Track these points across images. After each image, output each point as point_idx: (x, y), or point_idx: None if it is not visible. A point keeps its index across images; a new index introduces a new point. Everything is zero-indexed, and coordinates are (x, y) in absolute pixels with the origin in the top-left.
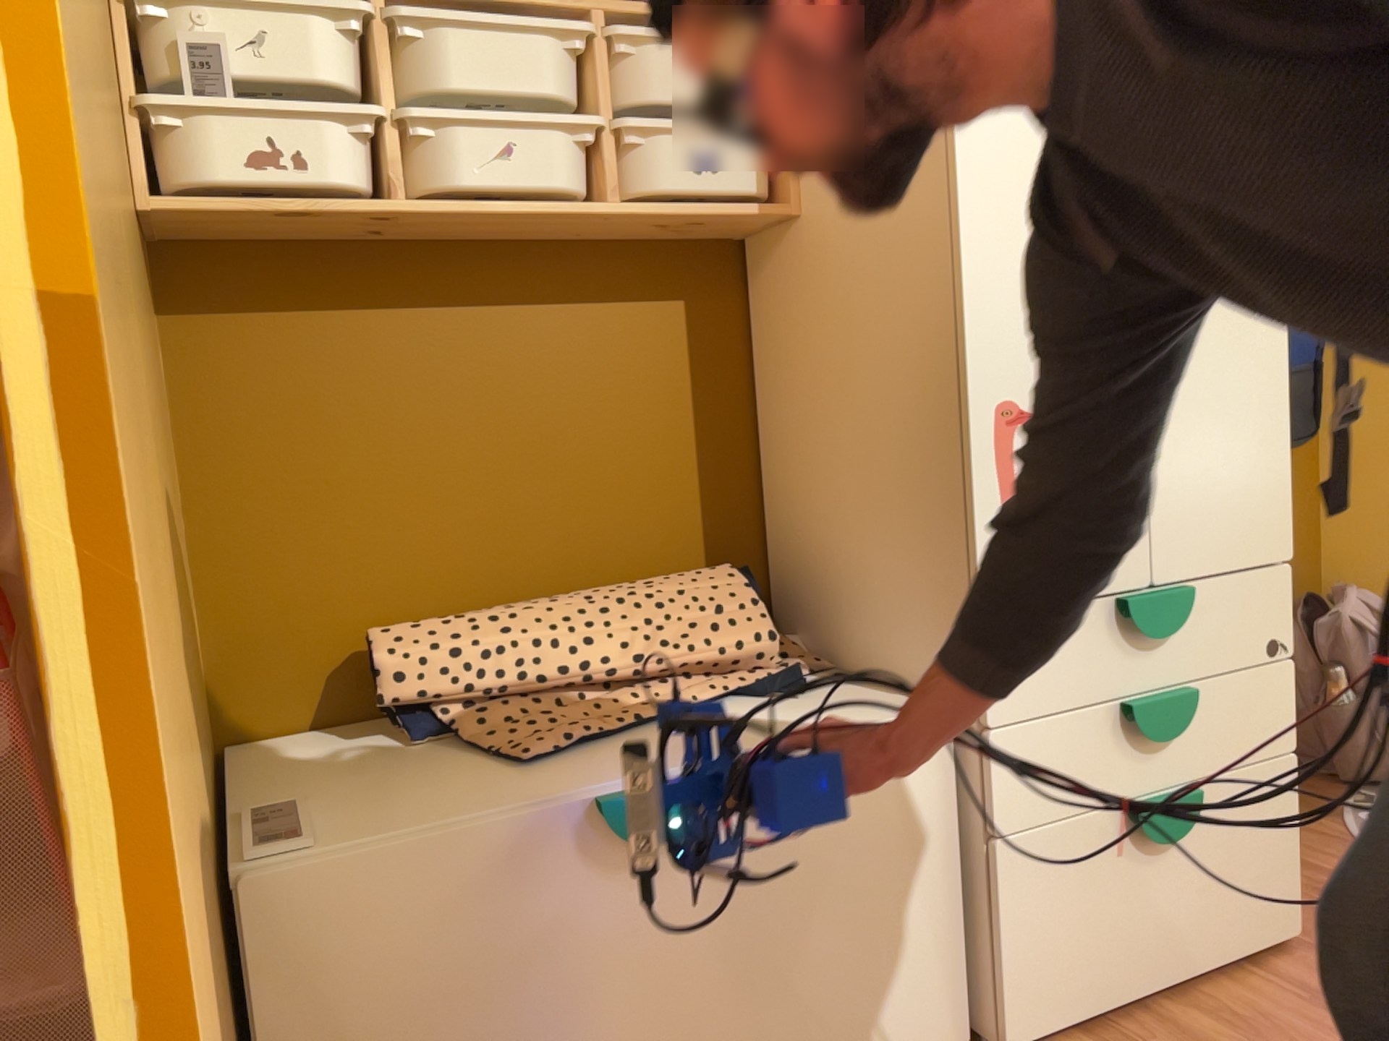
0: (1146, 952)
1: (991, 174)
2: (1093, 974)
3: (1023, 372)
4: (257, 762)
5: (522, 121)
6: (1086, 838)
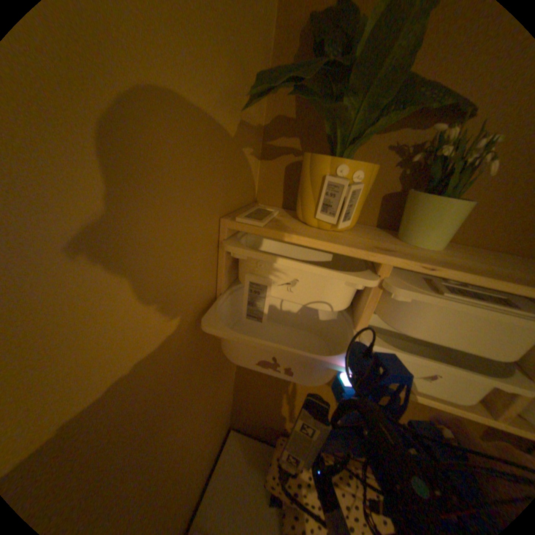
0: None
1: None
2: None
3: None
4: (229, 462)
5: (461, 366)
6: None
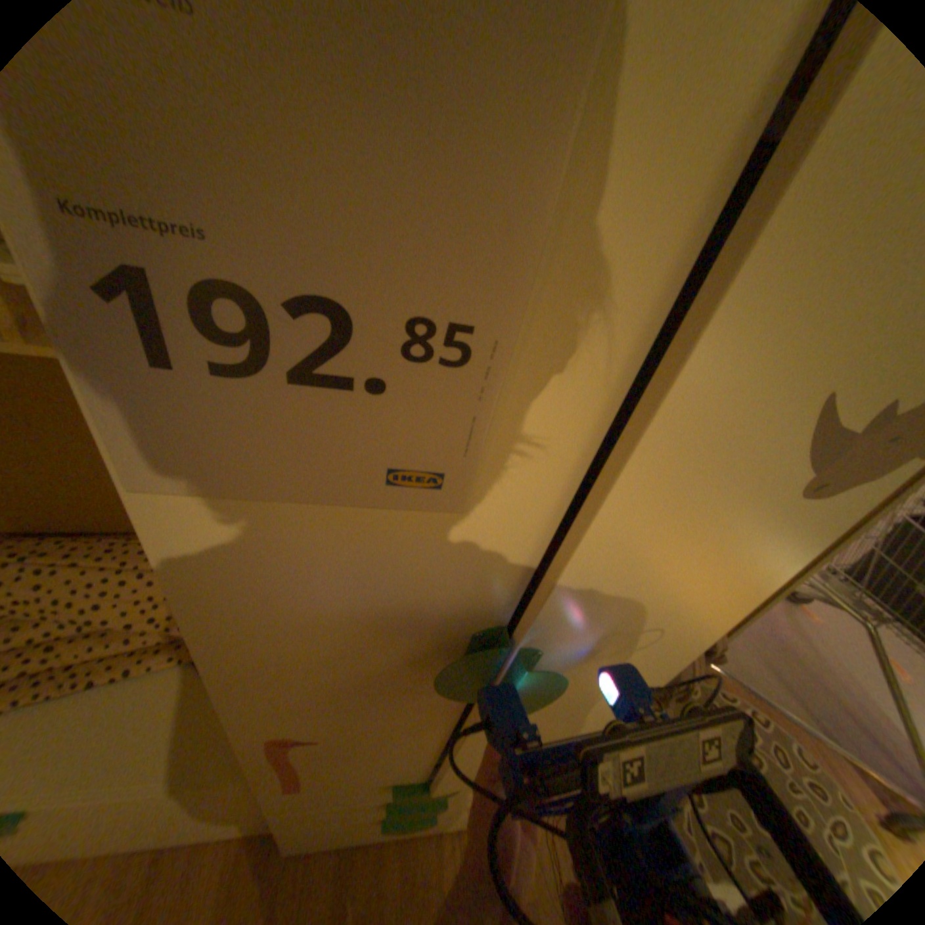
0: (384, 837)
1: (244, 623)
2: (343, 843)
3: (297, 727)
4: None
5: None
6: (345, 826)
